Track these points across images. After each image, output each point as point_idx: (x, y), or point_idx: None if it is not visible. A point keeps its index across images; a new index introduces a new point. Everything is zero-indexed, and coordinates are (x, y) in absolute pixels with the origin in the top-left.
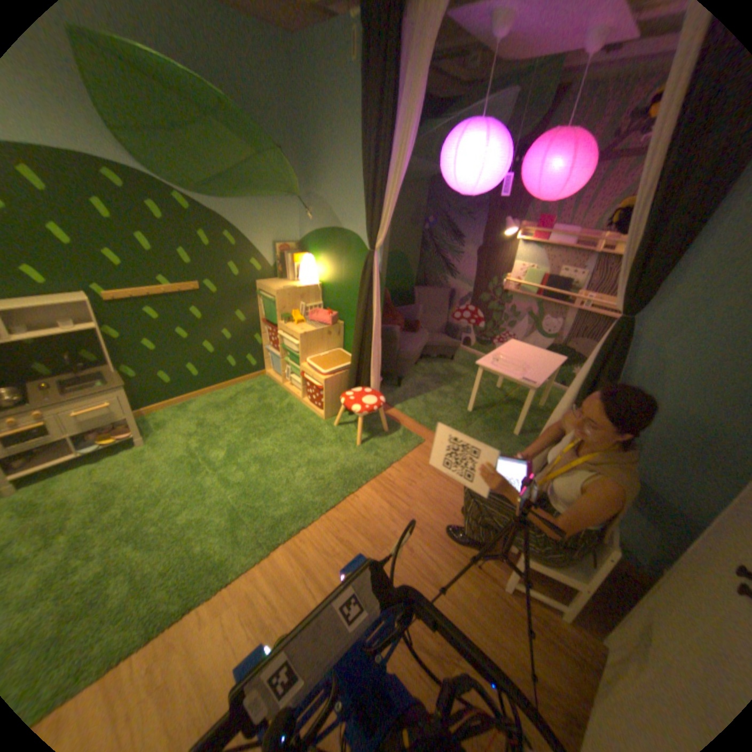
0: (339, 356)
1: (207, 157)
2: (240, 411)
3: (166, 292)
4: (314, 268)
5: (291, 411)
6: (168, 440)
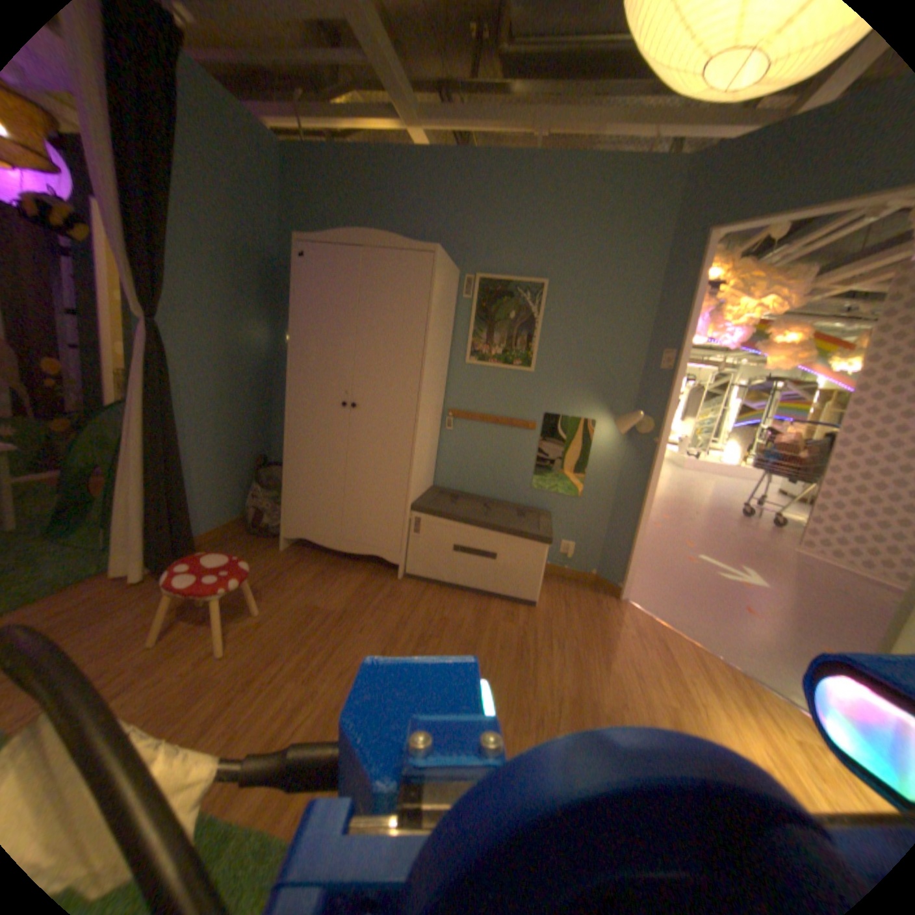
0: None
1: None
2: None
3: None
4: None
5: None
6: None
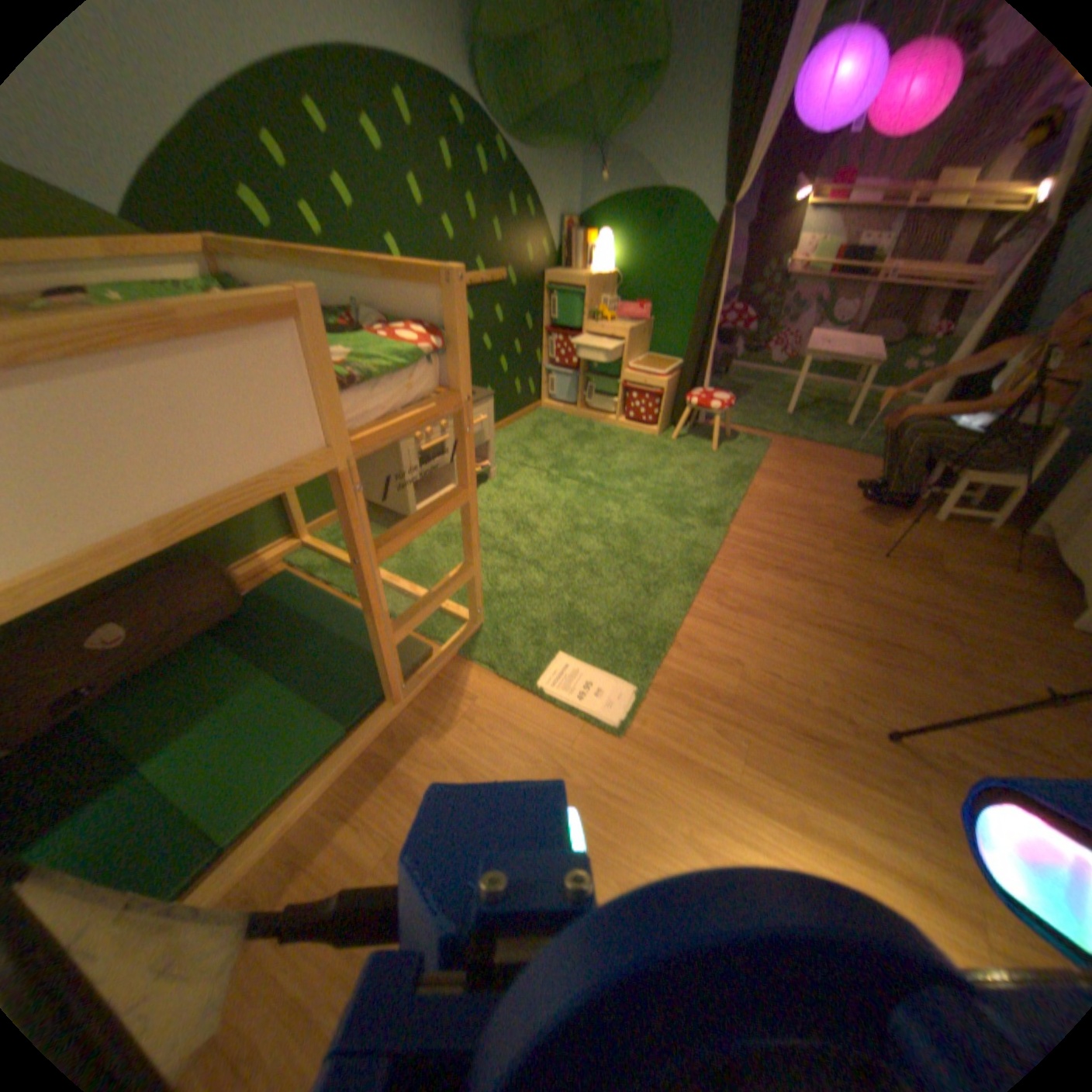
0: (652, 358)
1: (531, 81)
2: (553, 438)
3: (479, 278)
4: (608, 247)
5: (608, 432)
6: (510, 469)
